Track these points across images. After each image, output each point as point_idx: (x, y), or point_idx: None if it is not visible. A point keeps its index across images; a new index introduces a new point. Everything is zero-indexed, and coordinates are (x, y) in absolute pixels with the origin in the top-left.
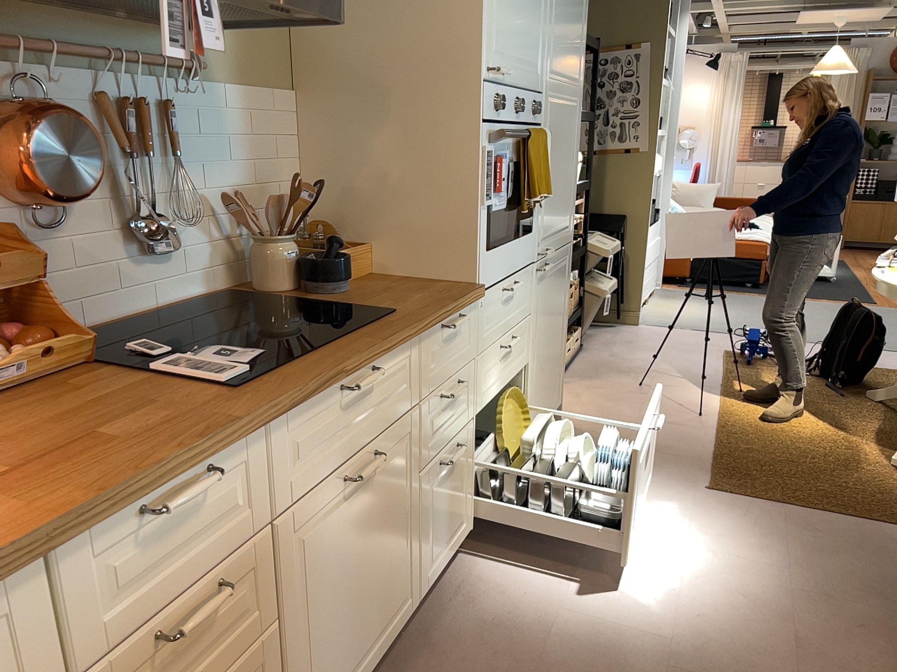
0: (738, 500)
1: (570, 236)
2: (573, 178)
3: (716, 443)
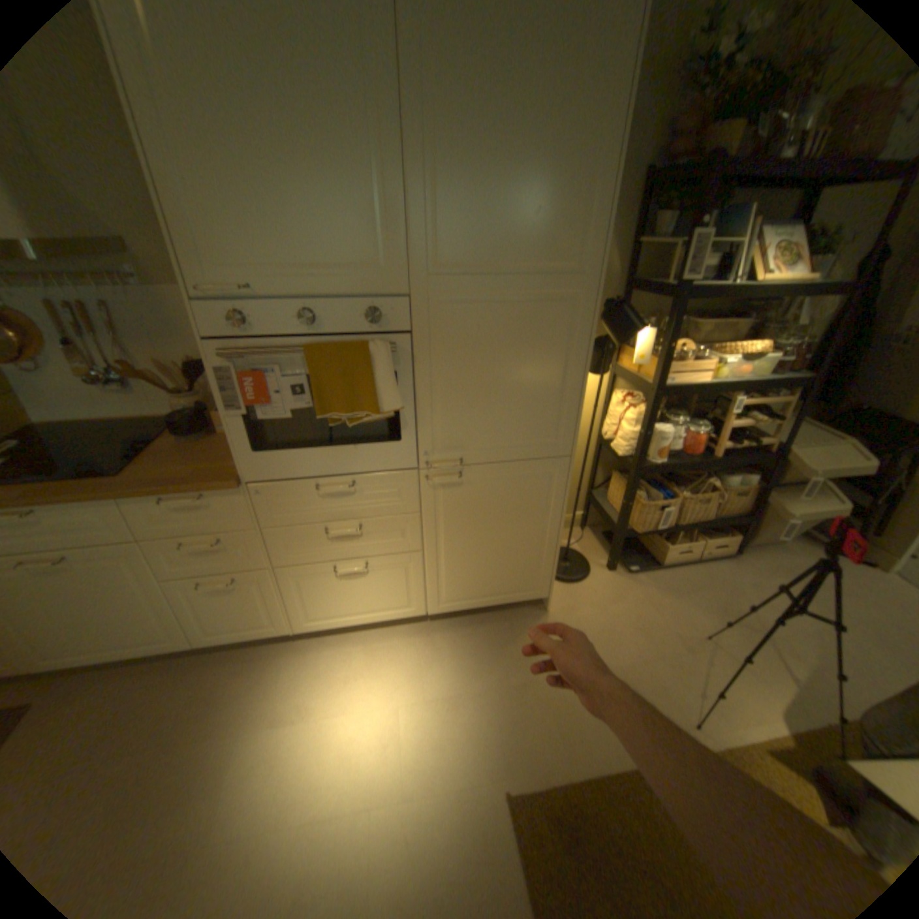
0: (505, 846)
1: (556, 451)
2: (565, 389)
3: (633, 774)
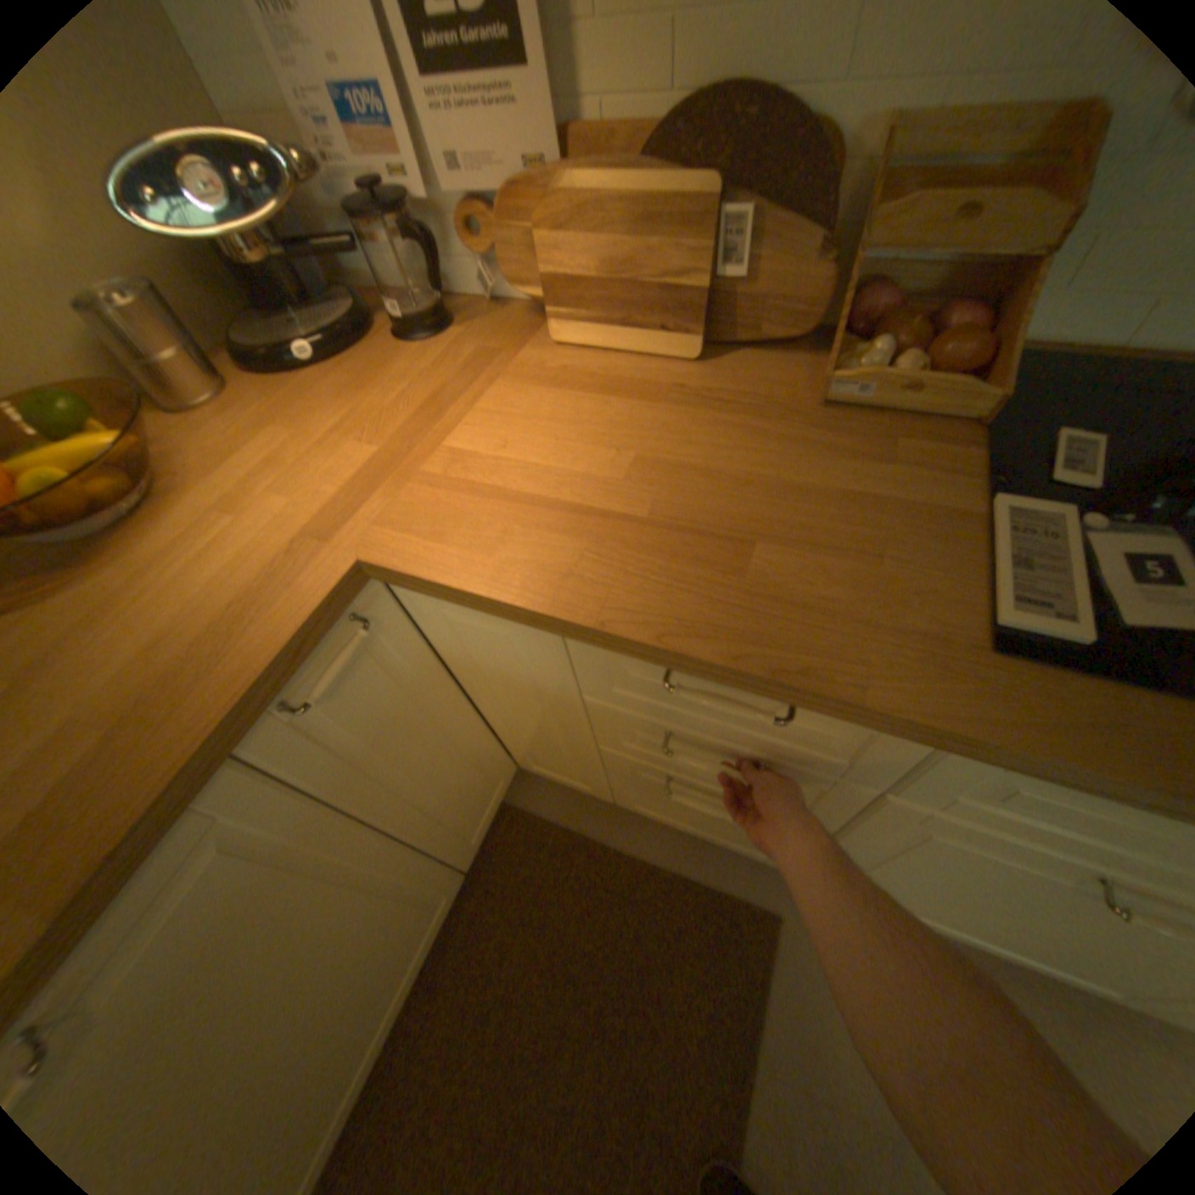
0: None
1: None
2: None
3: None
